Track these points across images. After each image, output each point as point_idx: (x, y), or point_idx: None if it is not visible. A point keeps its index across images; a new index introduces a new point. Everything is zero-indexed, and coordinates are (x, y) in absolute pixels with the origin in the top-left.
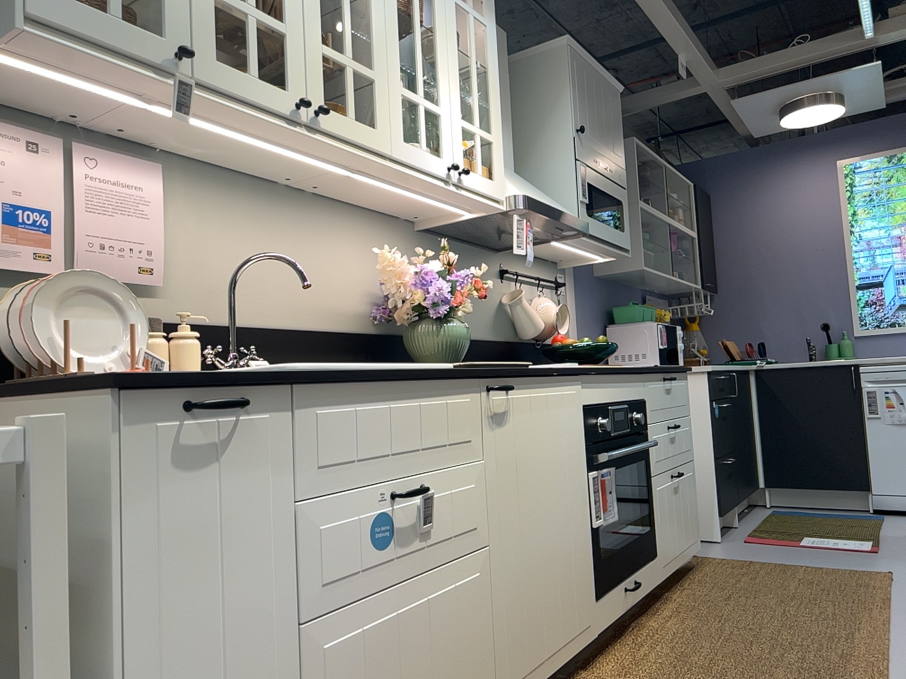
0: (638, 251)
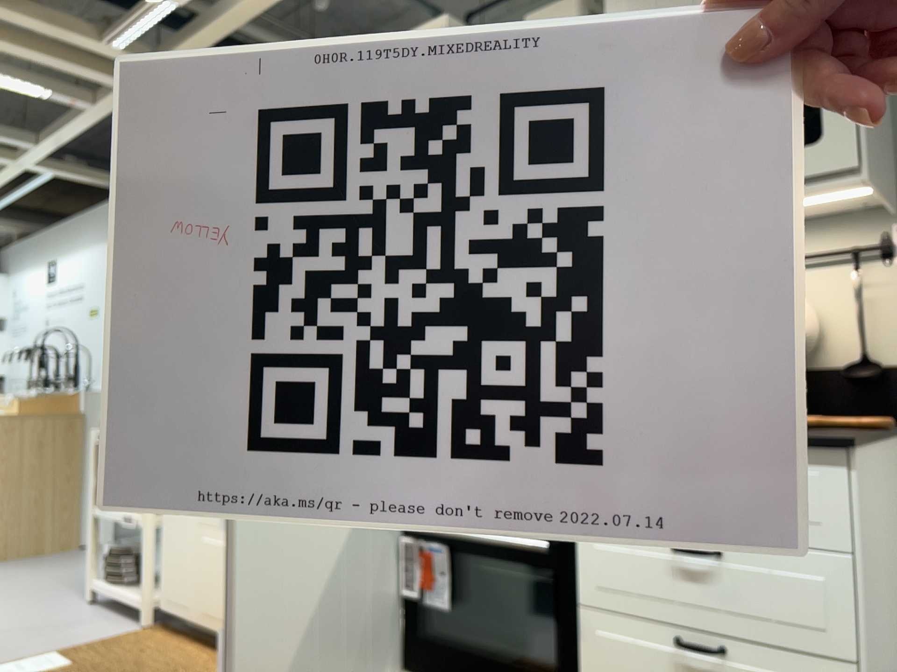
0: None
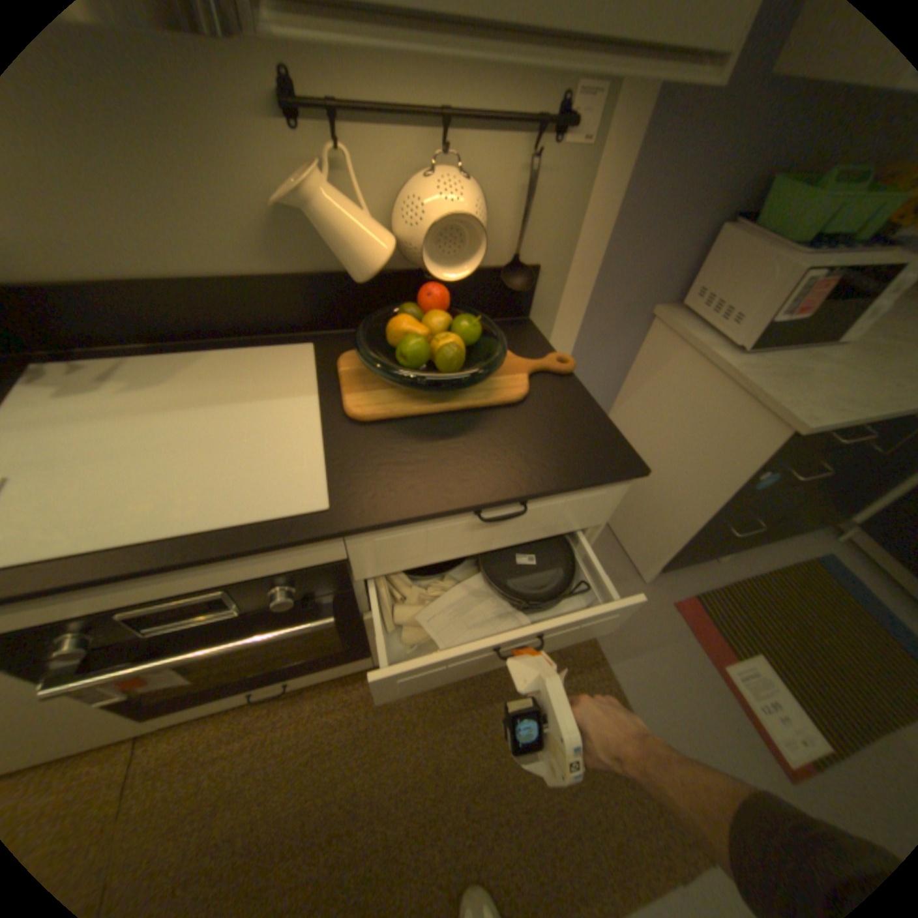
0: None
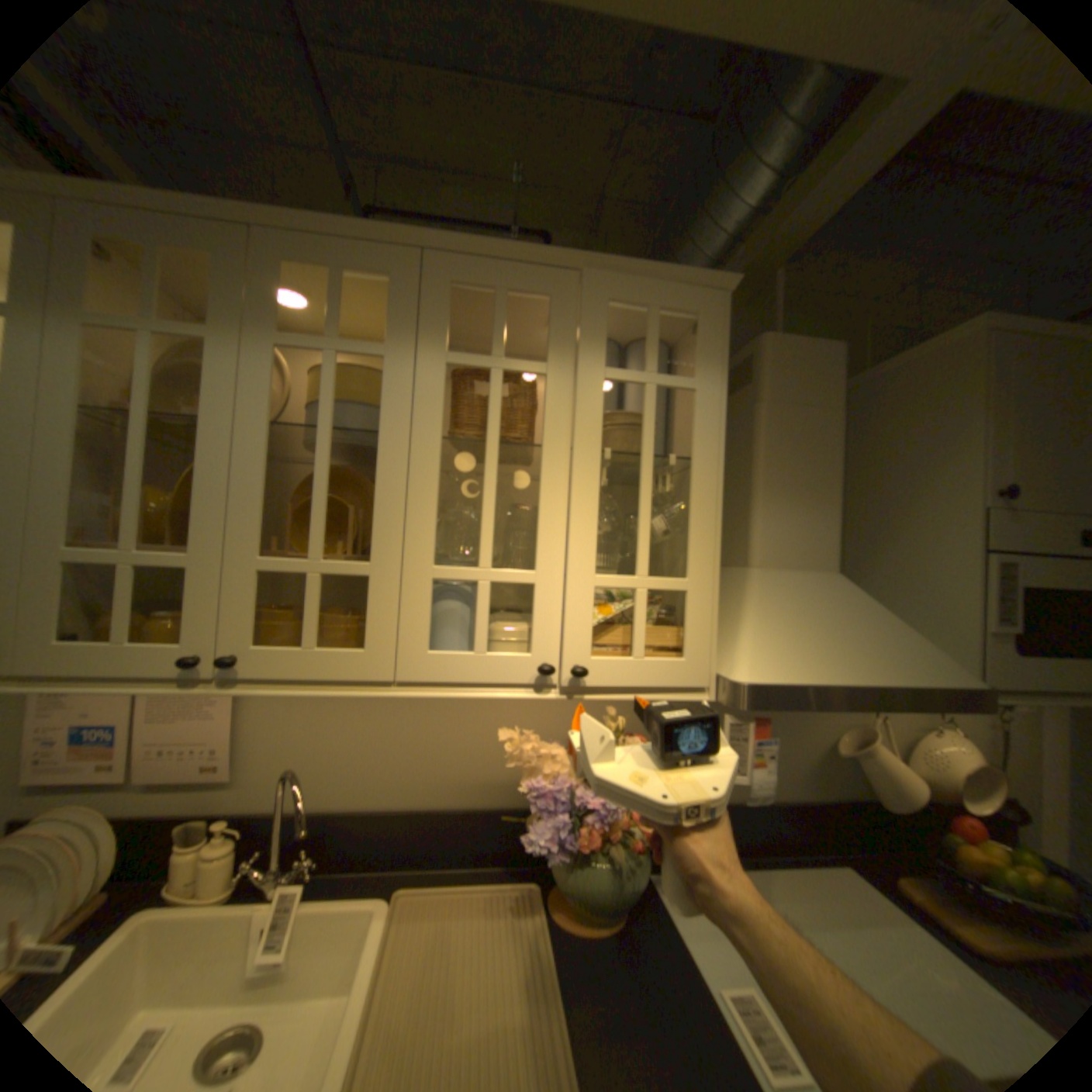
0: None
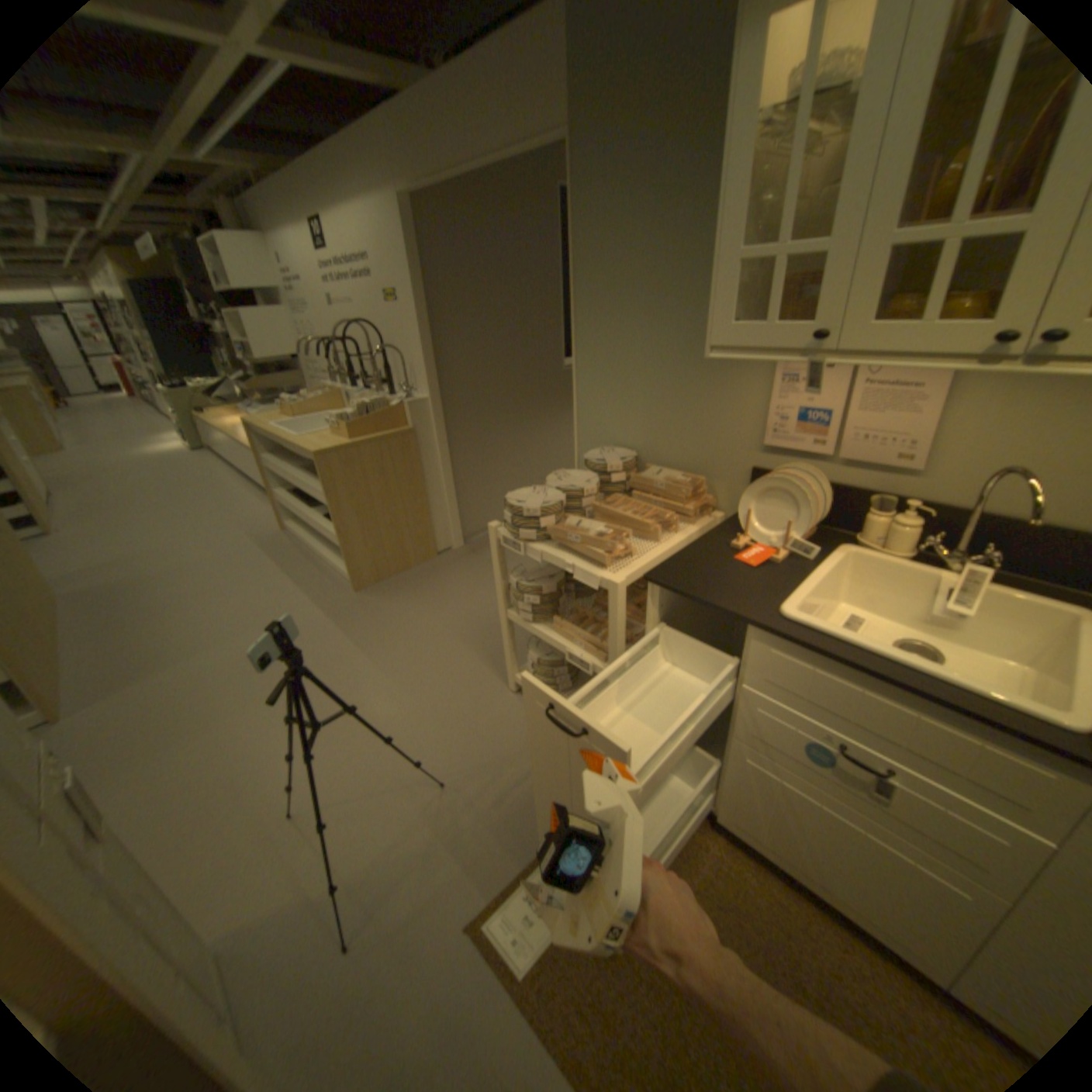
0: None
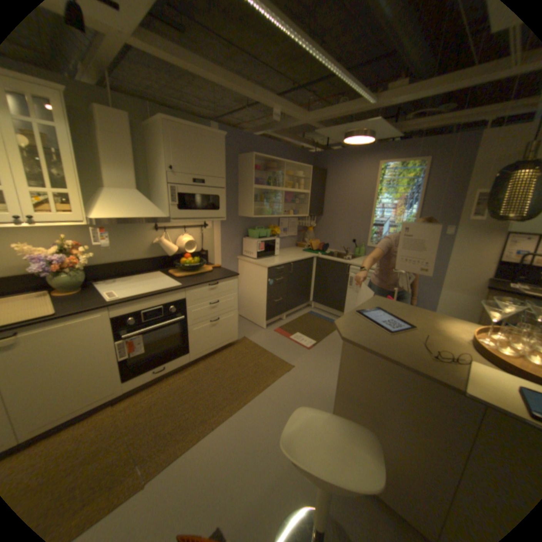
0: (255, 207)
